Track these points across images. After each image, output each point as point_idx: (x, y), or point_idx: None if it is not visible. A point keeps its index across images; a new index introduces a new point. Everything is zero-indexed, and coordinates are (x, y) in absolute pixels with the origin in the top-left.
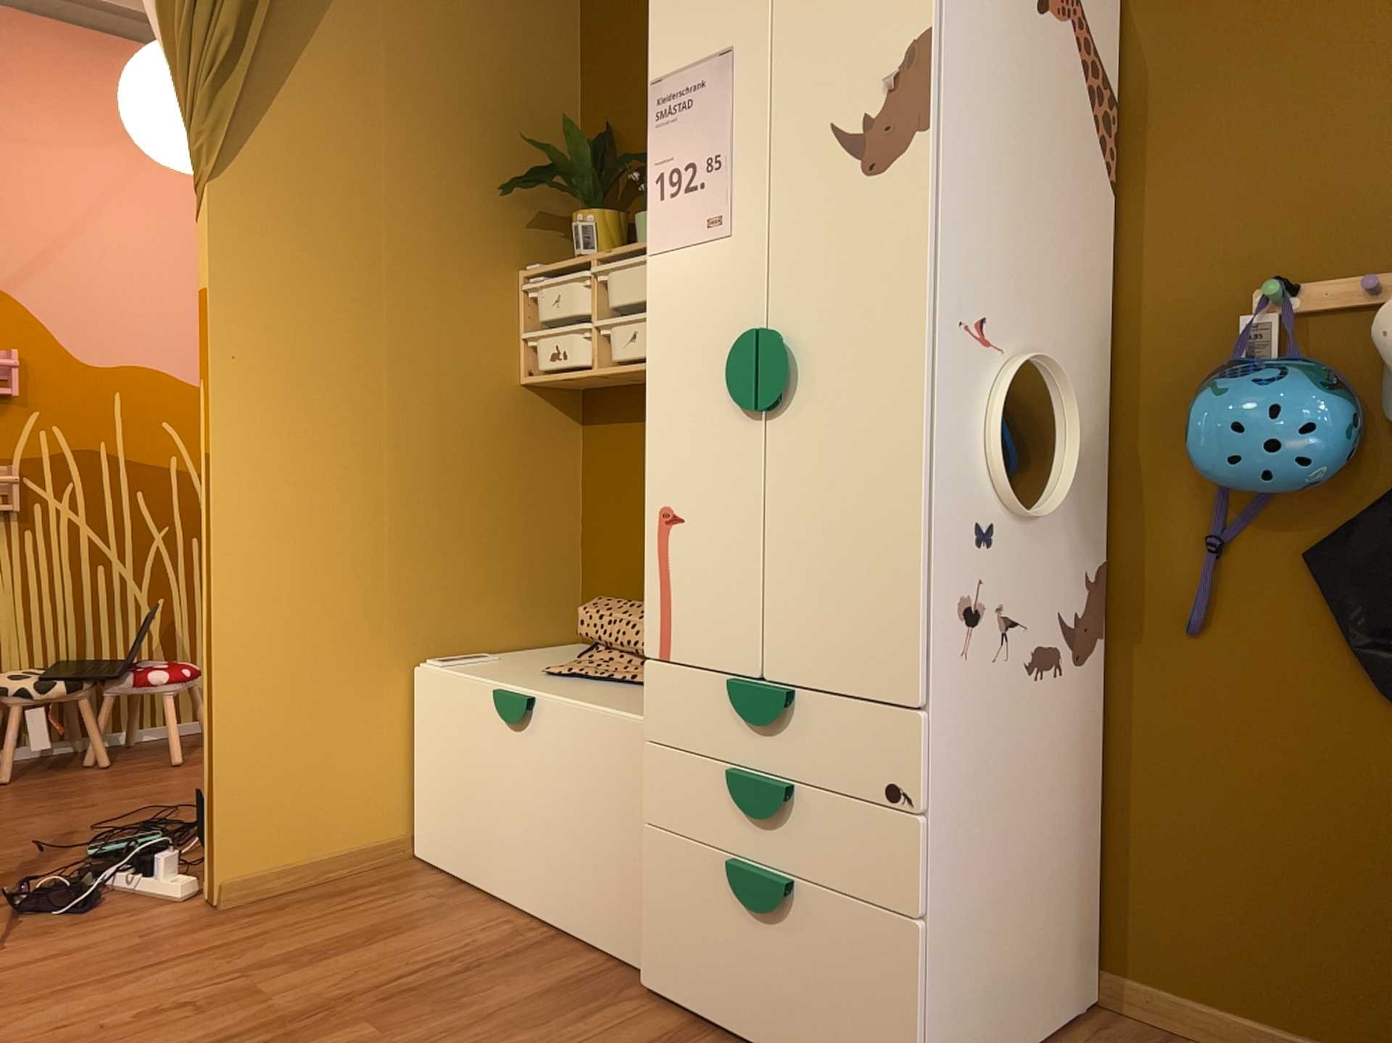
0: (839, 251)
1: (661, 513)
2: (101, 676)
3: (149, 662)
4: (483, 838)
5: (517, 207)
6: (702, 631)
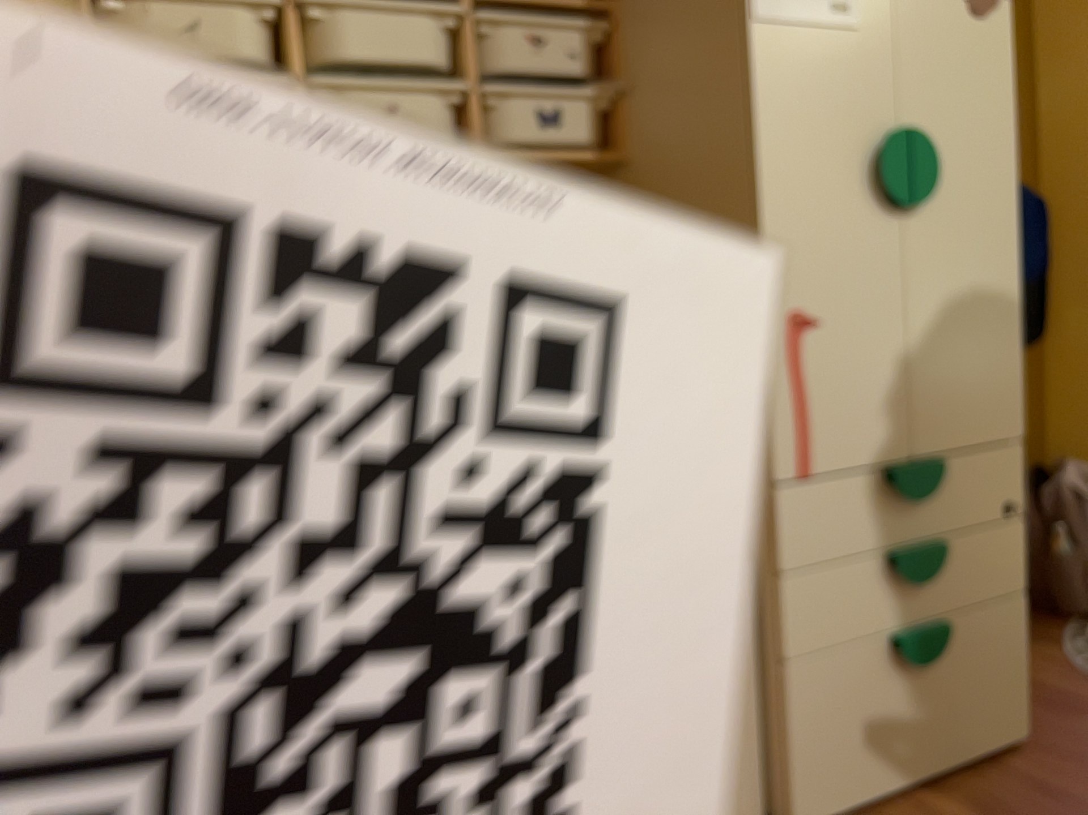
0: (958, 71)
1: (792, 319)
2: None
3: None
4: None
5: None
6: (850, 434)
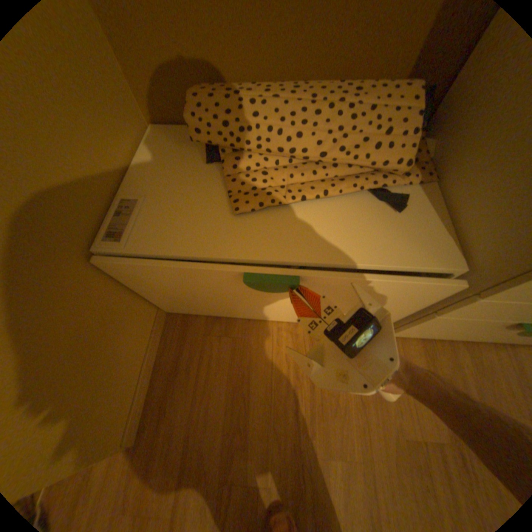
0: None
1: None
2: None
3: None
4: (237, 306)
5: None
6: None
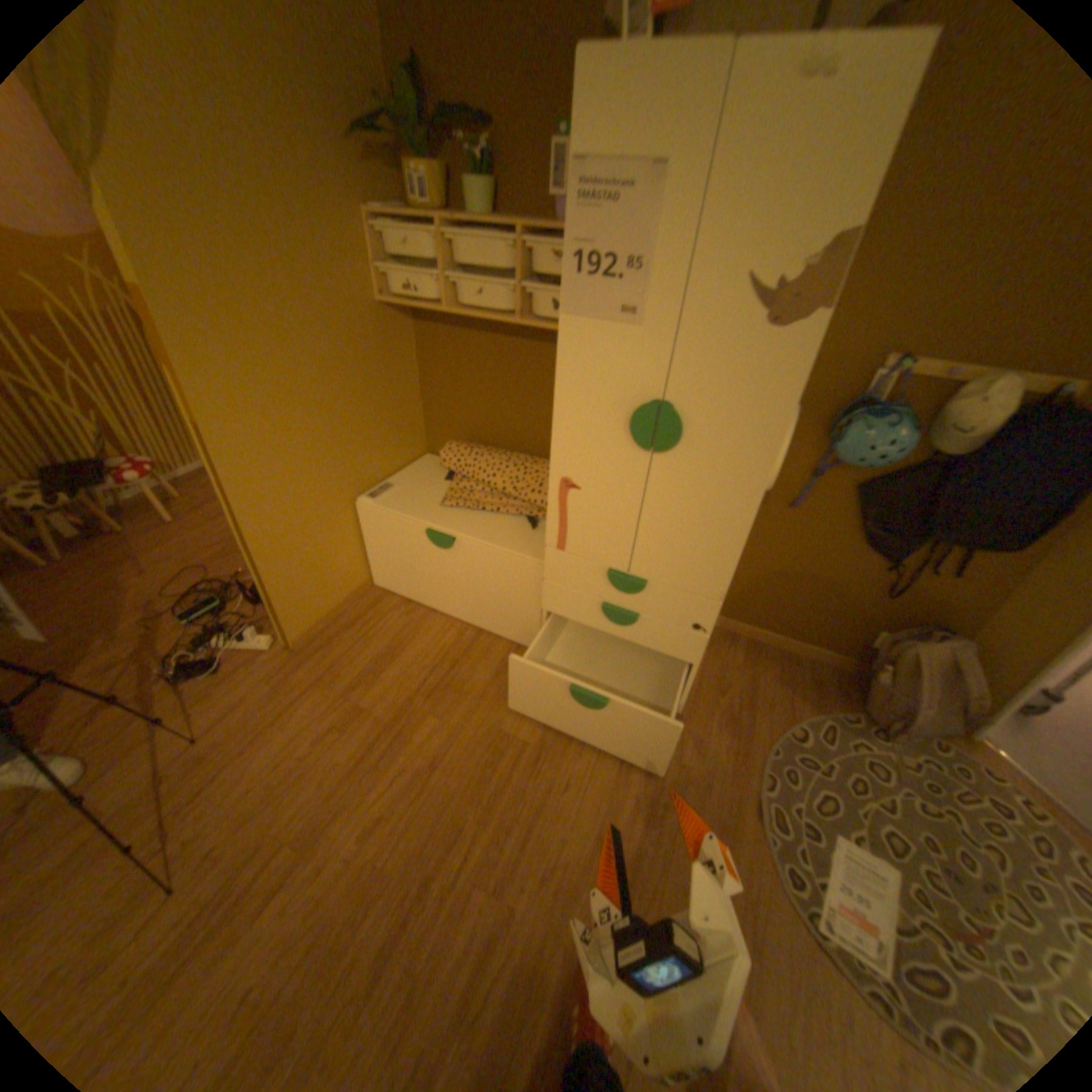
0: (730, 371)
1: (562, 482)
2: (85, 484)
3: (111, 463)
4: (424, 588)
5: (348, 144)
6: (587, 545)
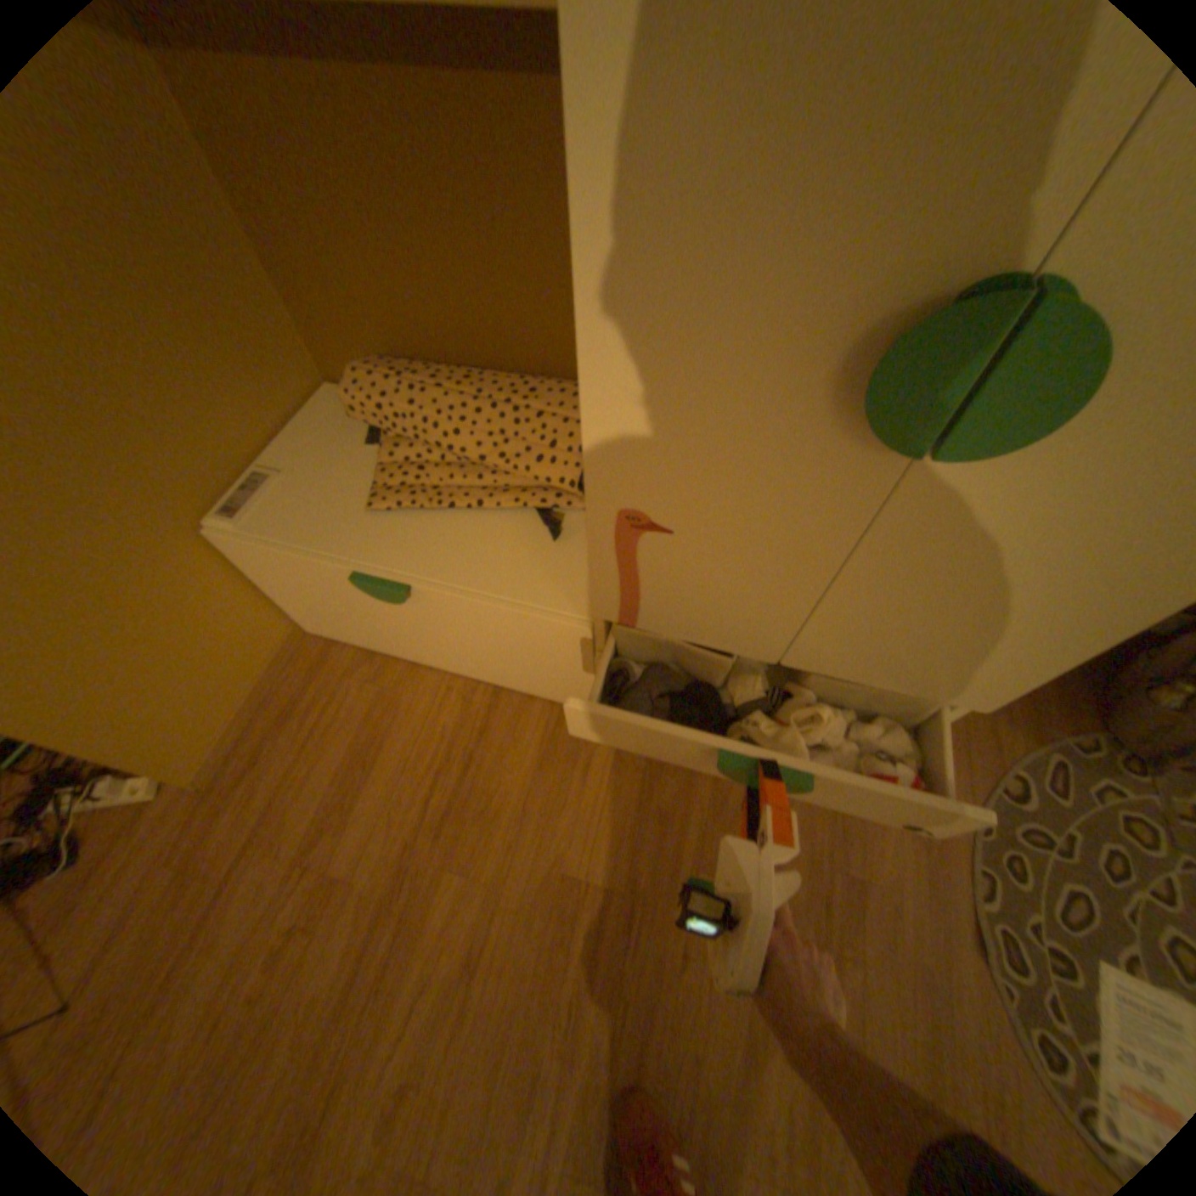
0: None
1: (625, 515)
2: None
3: None
4: (387, 639)
5: None
6: (691, 621)
